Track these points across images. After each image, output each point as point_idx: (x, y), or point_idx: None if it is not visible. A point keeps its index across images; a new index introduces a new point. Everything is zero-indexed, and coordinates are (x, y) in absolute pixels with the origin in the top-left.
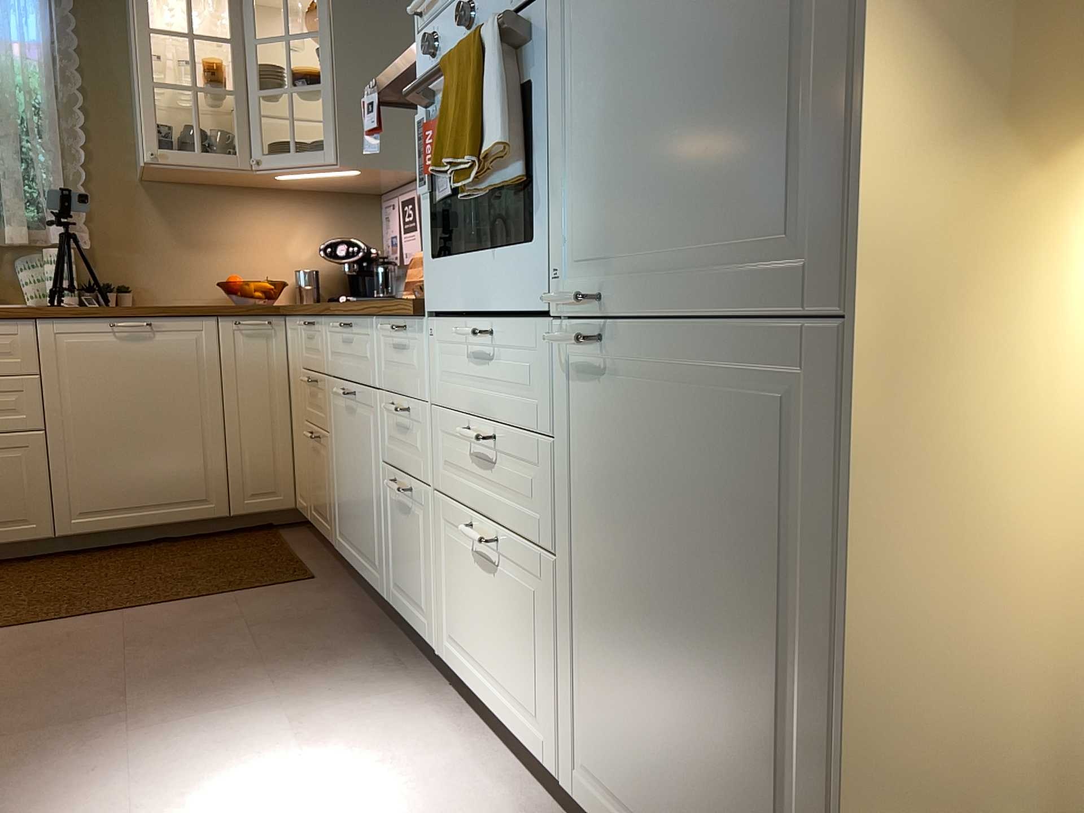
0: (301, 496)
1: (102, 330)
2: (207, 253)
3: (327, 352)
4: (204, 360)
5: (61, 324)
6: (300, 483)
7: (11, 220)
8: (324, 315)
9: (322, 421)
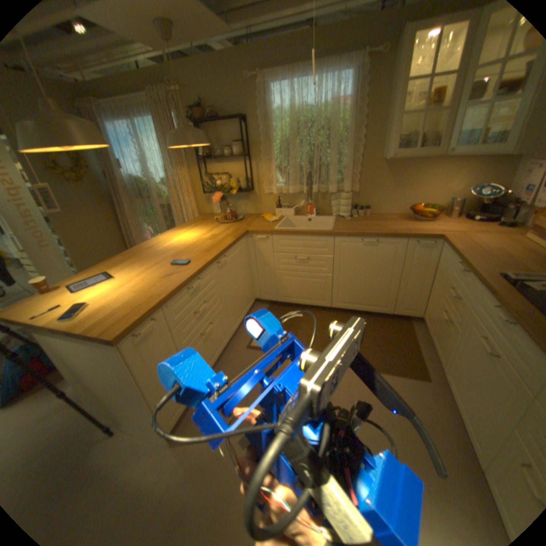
0: (429, 320)
1: (358, 242)
2: (408, 189)
3: (478, 301)
4: (398, 256)
5: (343, 239)
6: (430, 315)
7: (331, 183)
8: (486, 288)
9: (458, 320)
